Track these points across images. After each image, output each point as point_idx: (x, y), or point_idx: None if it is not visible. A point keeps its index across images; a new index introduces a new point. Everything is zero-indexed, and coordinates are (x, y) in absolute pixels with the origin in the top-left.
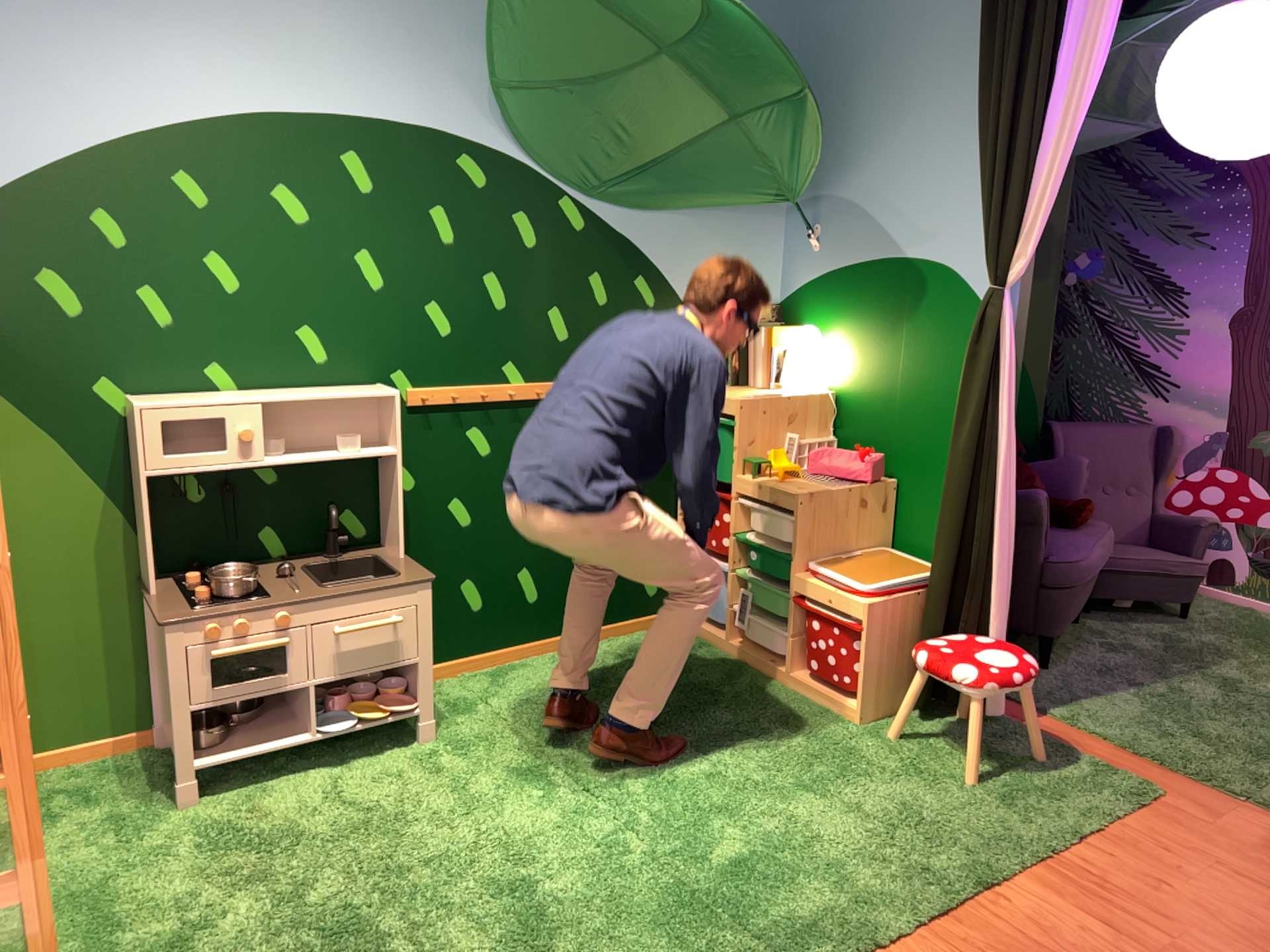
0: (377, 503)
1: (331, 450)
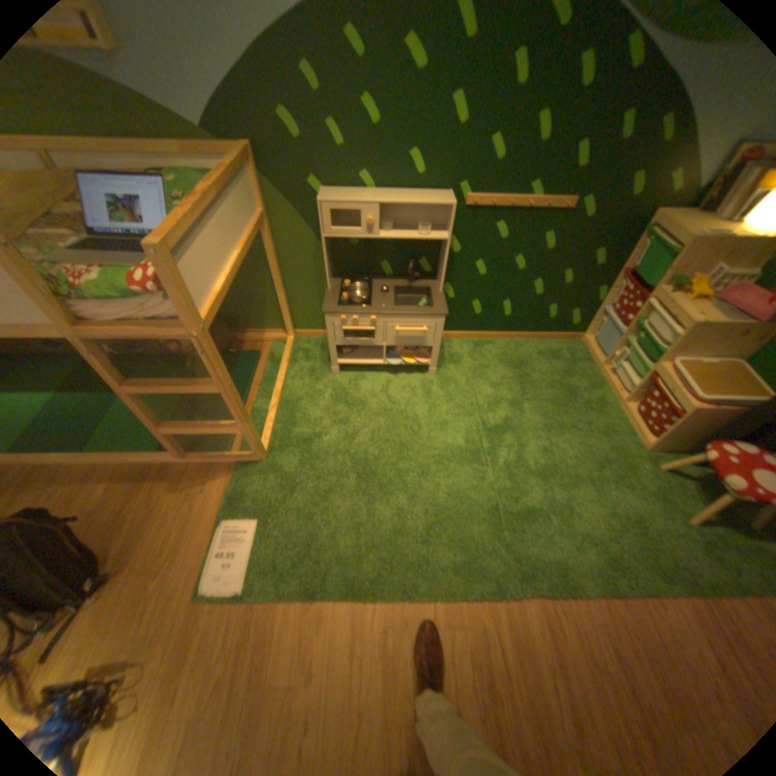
0: (439, 258)
1: (416, 231)
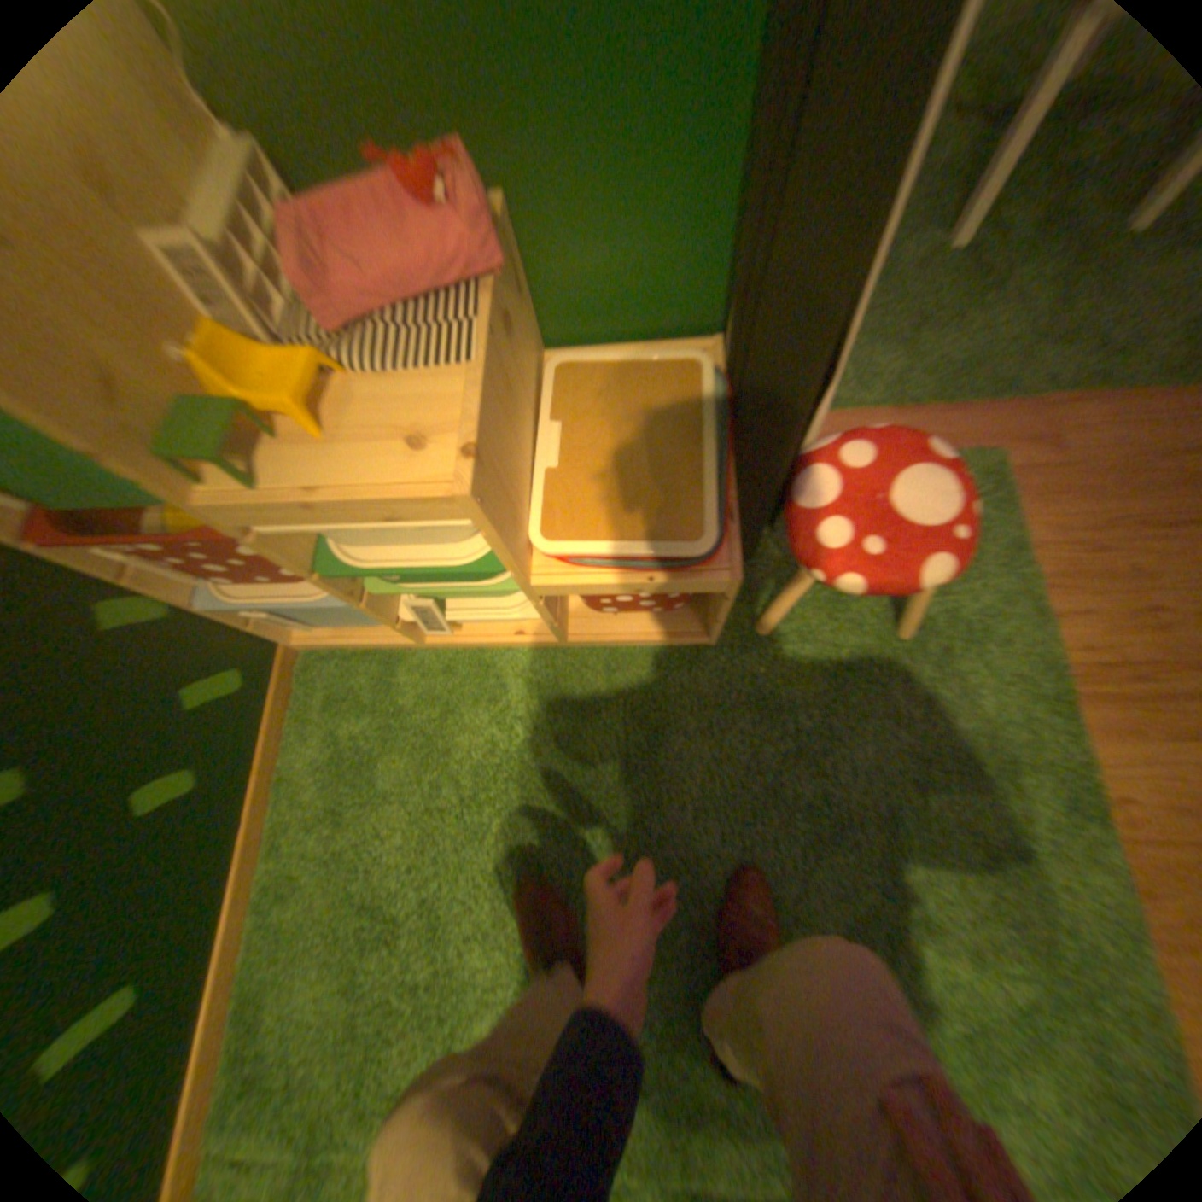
0: None
1: None
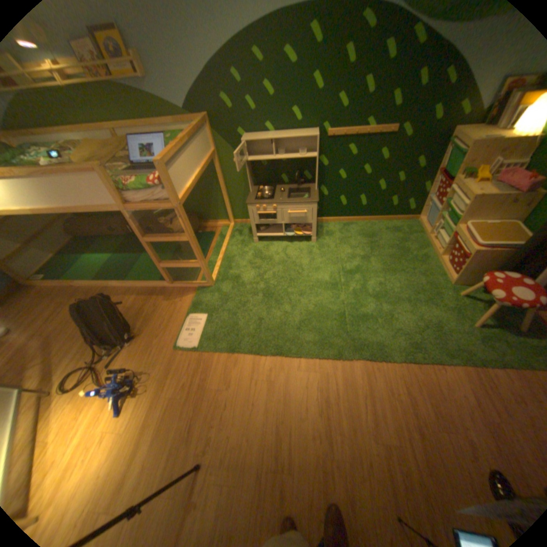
0: (315, 170)
1: (298, 154)
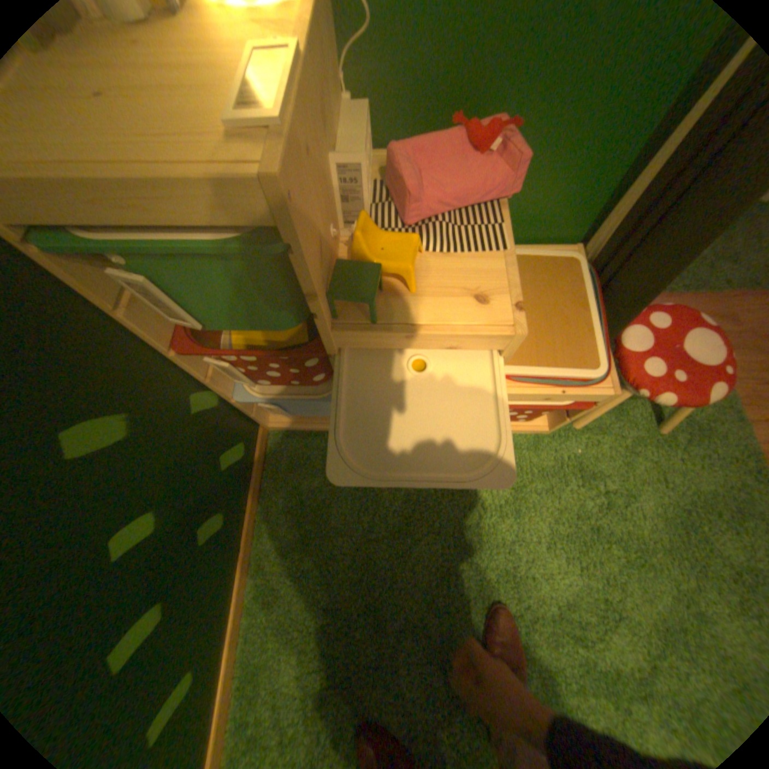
0: None
1: None
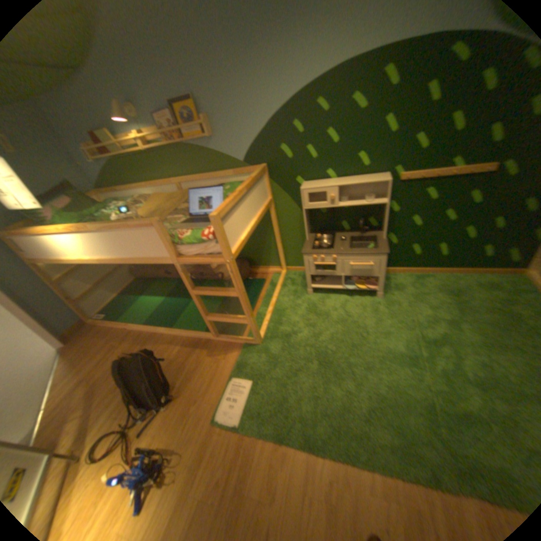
0: (382, 216)
1: (364, 200)
